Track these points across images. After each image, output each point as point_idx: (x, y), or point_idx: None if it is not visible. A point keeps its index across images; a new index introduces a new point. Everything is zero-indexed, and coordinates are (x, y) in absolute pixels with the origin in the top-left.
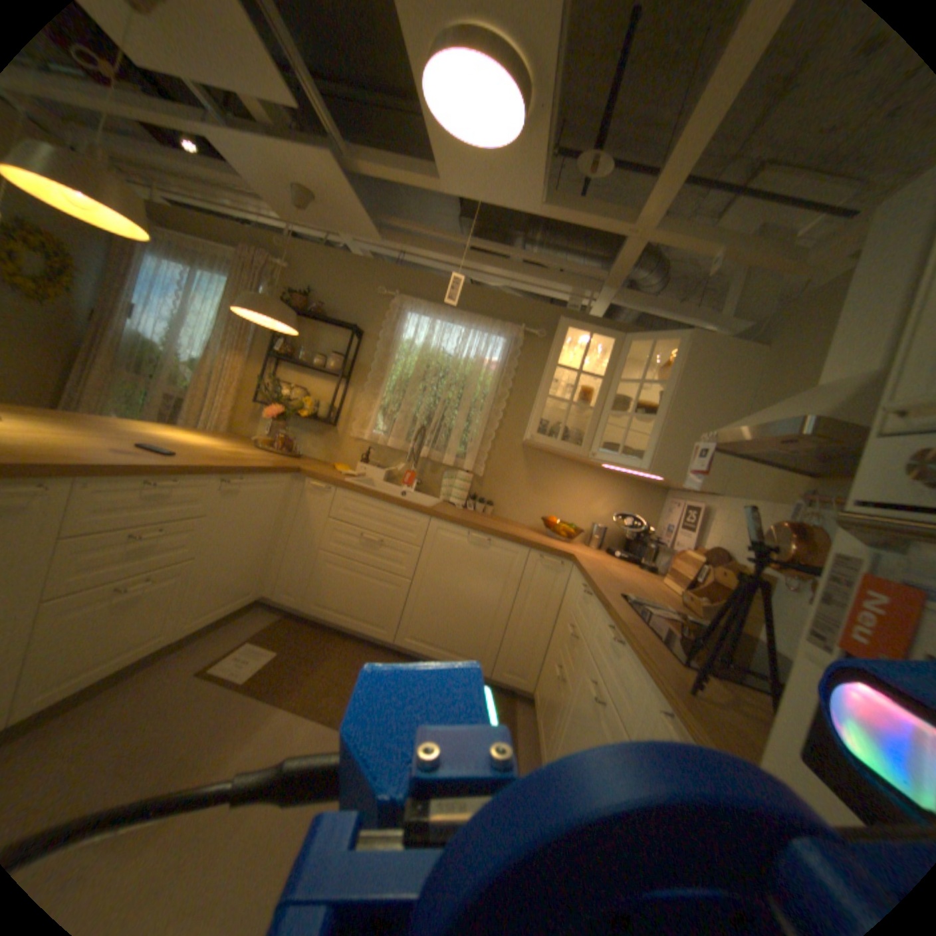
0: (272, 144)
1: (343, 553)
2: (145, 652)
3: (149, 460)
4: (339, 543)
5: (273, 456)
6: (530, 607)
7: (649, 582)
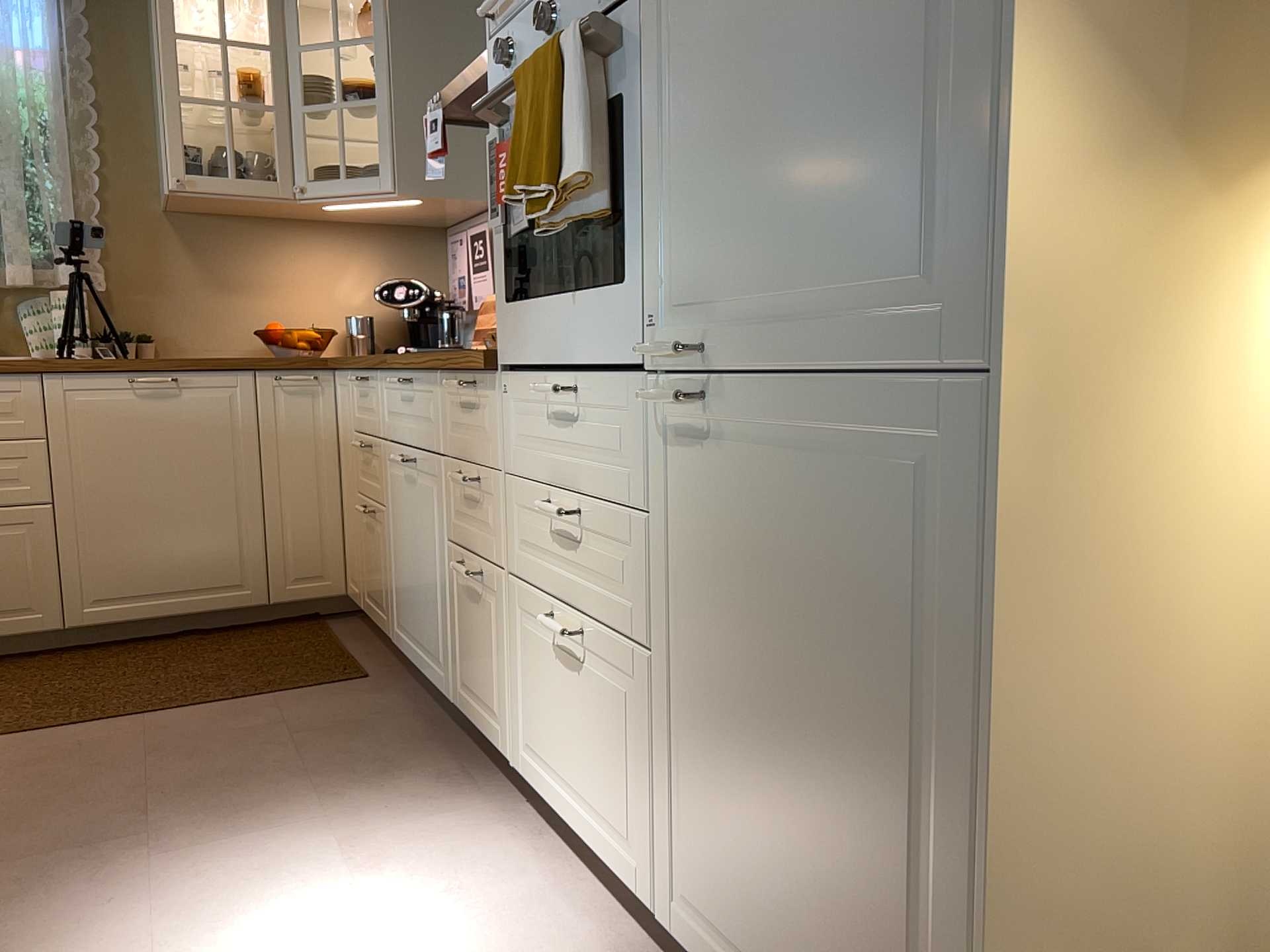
0: None
1: None
2: None
3: None
4: None
5: None
6: (290, 463)
7: None
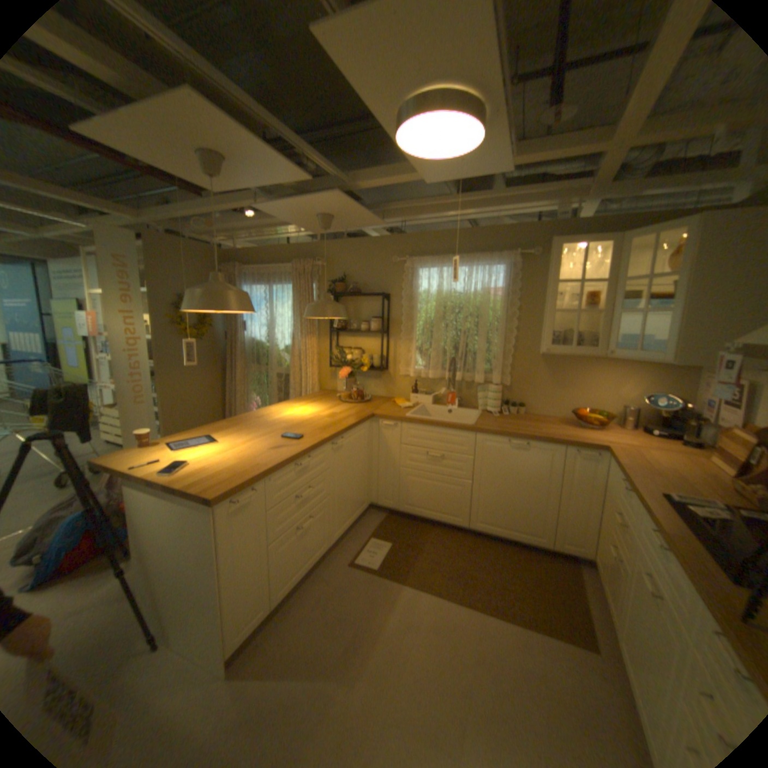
0: (299, 200)
1: (417, 468)
2: (319, 556)
3: (292, 449)
4: (413, 461)
5: (353, 405)
6: (578, 493)
7: (695, 462)
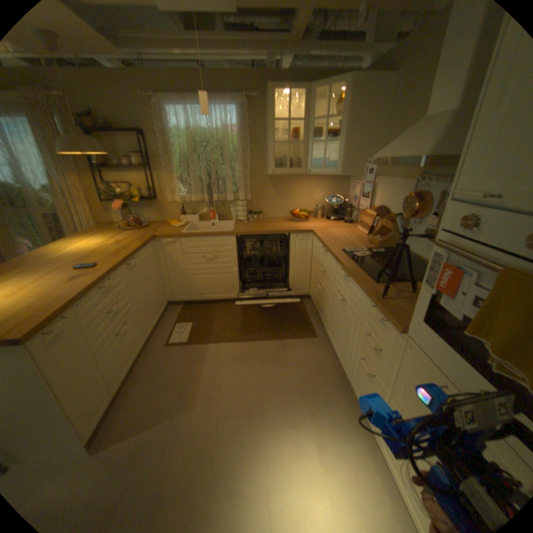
0: None
1: (198, 268)
2: (139, 348)
3: (90, 276)
4: (194, 264)
5: (133, 231)
6: (297, 260)
7: (350, 231)
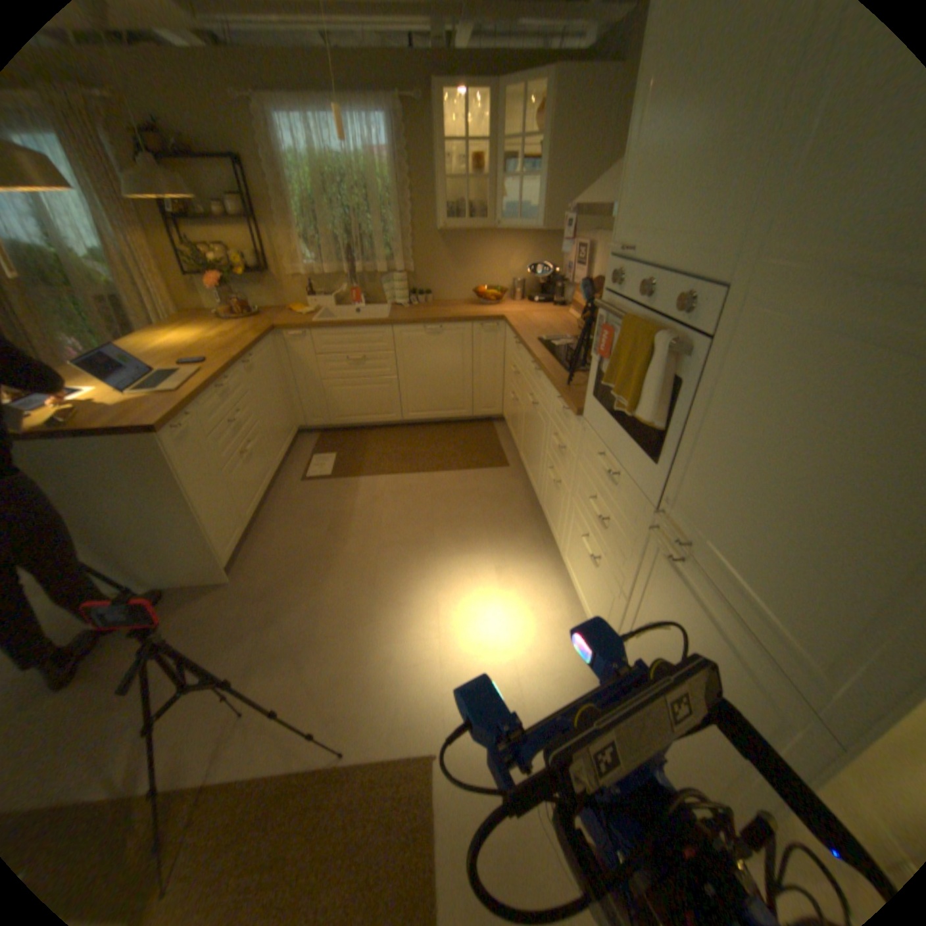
0: None
1: (339, 376)
2: (268, 479)
3: (202, 372)
4: (333, 371)
5: (239, 322)
6: (484, 363)
7: (558, 316)
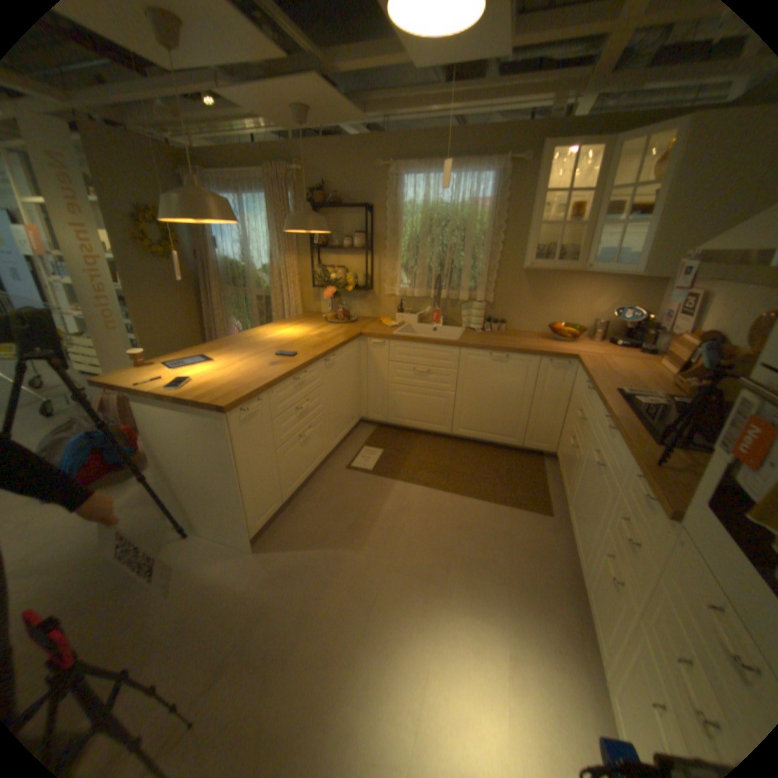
0: (269, 85)
1: (404, 383)
2: (319, 461)
3: (288, 365)
4: (400, 377)
5: (339, 326)
6: (546, 397)
7: (647, 365)
